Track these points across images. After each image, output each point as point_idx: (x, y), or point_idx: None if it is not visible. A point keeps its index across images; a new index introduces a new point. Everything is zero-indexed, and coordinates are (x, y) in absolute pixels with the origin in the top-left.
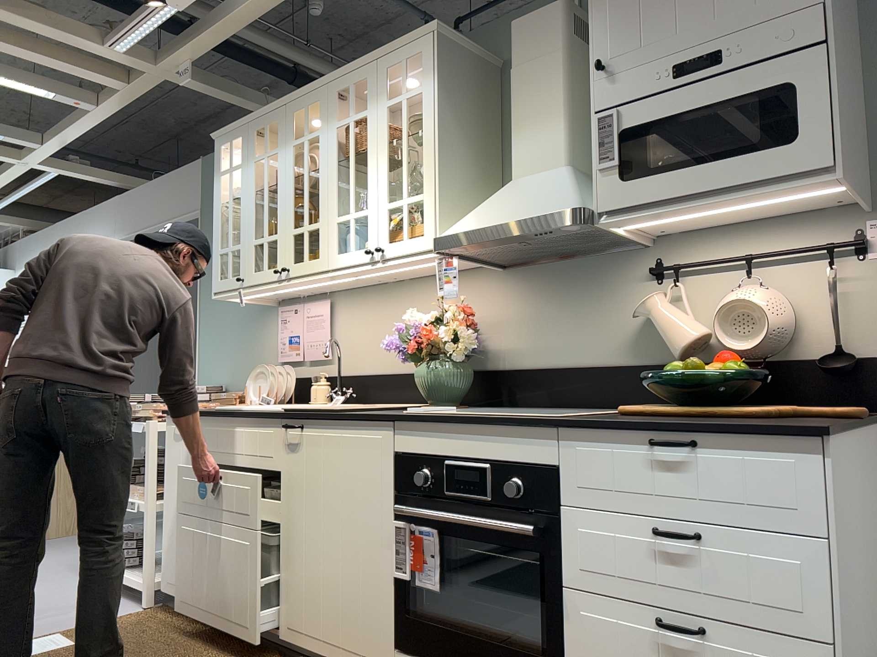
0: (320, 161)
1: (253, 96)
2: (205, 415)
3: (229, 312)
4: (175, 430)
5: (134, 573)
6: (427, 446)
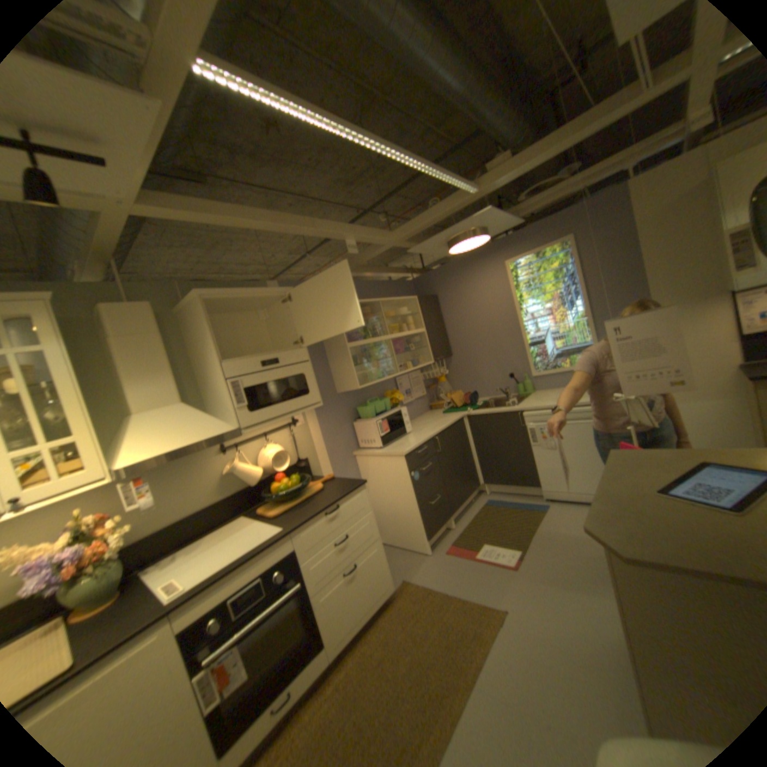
0: None
1: None
2: None
3: None
4: None
5: None
6: (207, 606)
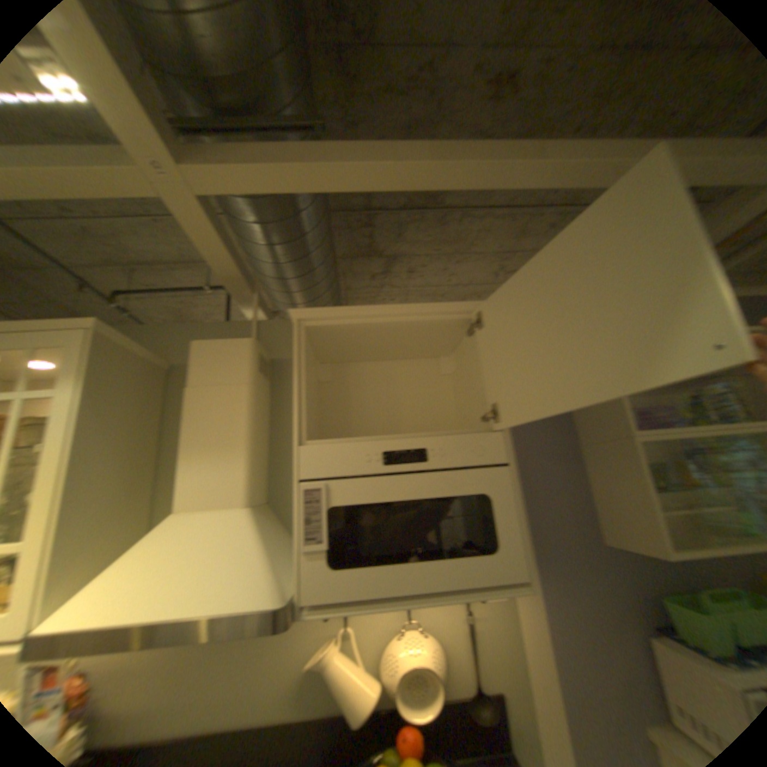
0: None
1: None
2: None
3: None
4: None
5: None
6: None
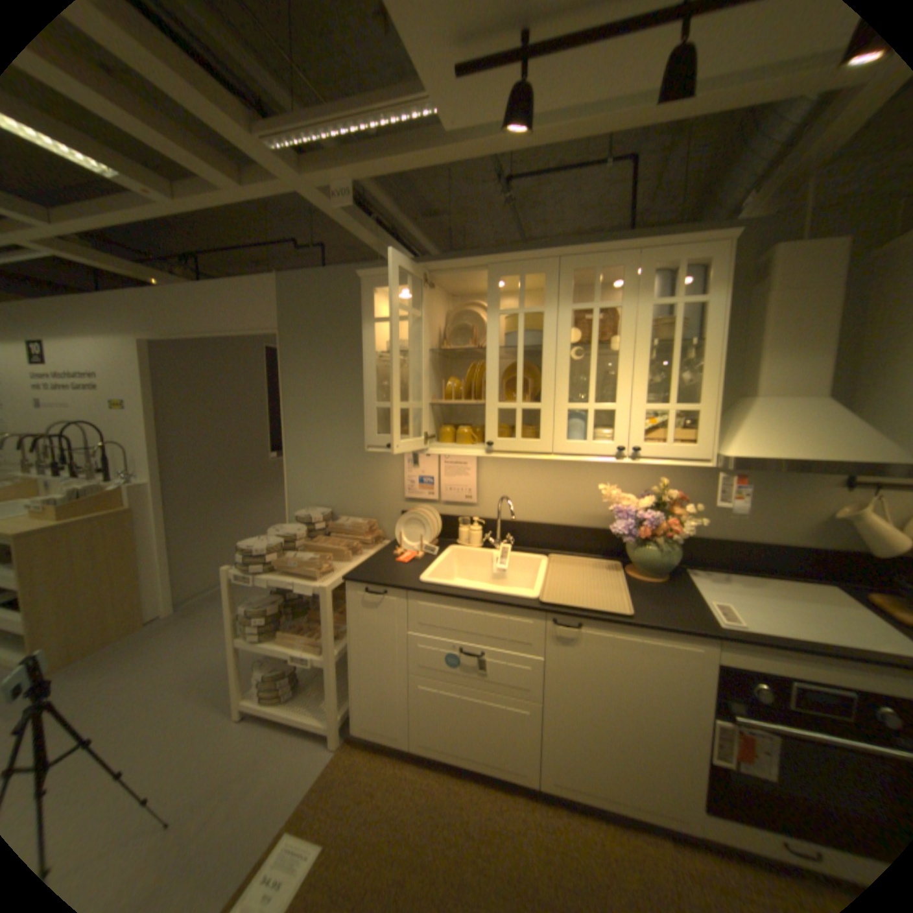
0: (545, 340)
1: (368, 224)
2: (420, 593)
3: (329, 441)
4: (364, 598)
5: (298, 713)
6: (769, 668)
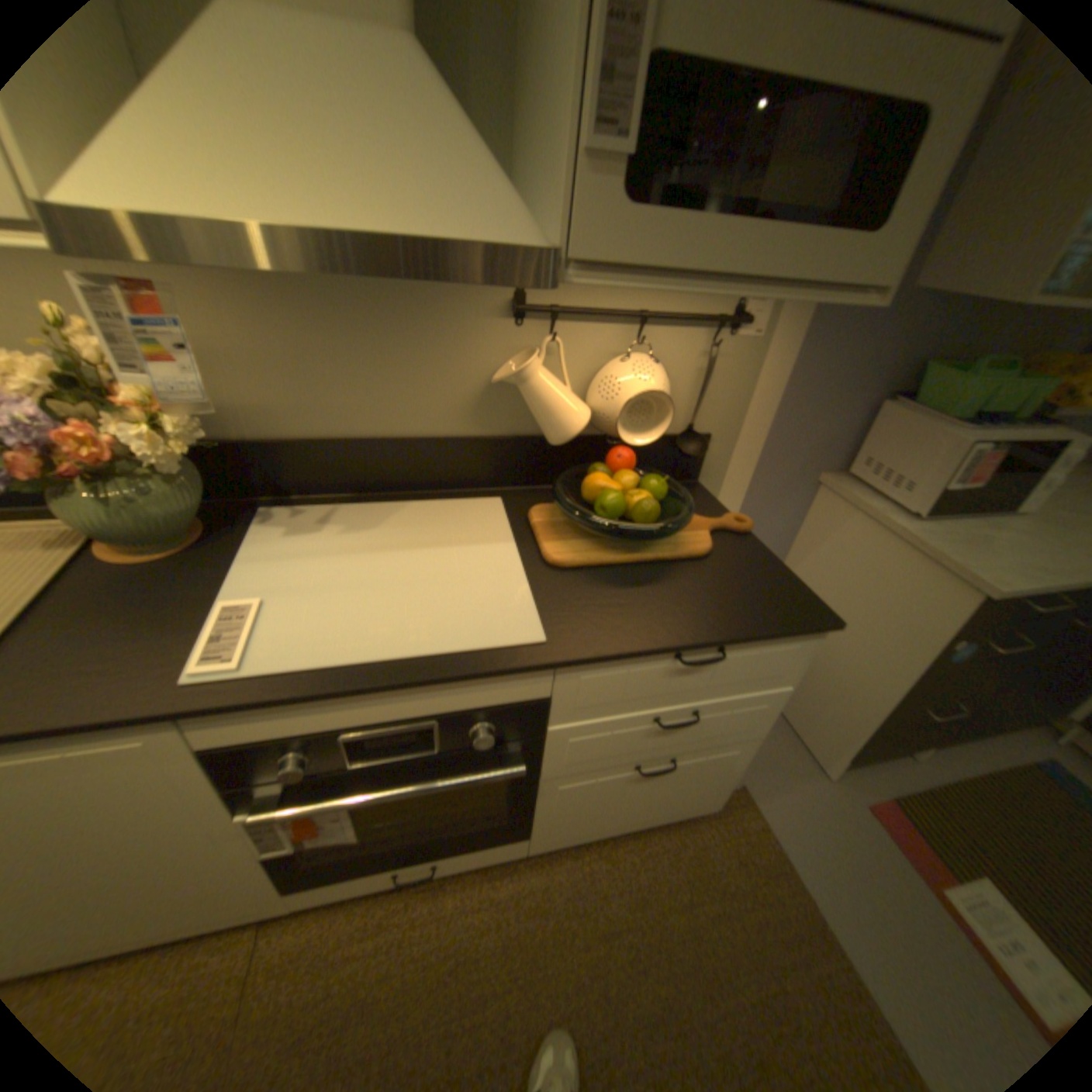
0: None
1: None
2: None
3: None
4: None
5: None
6: (285, 729)
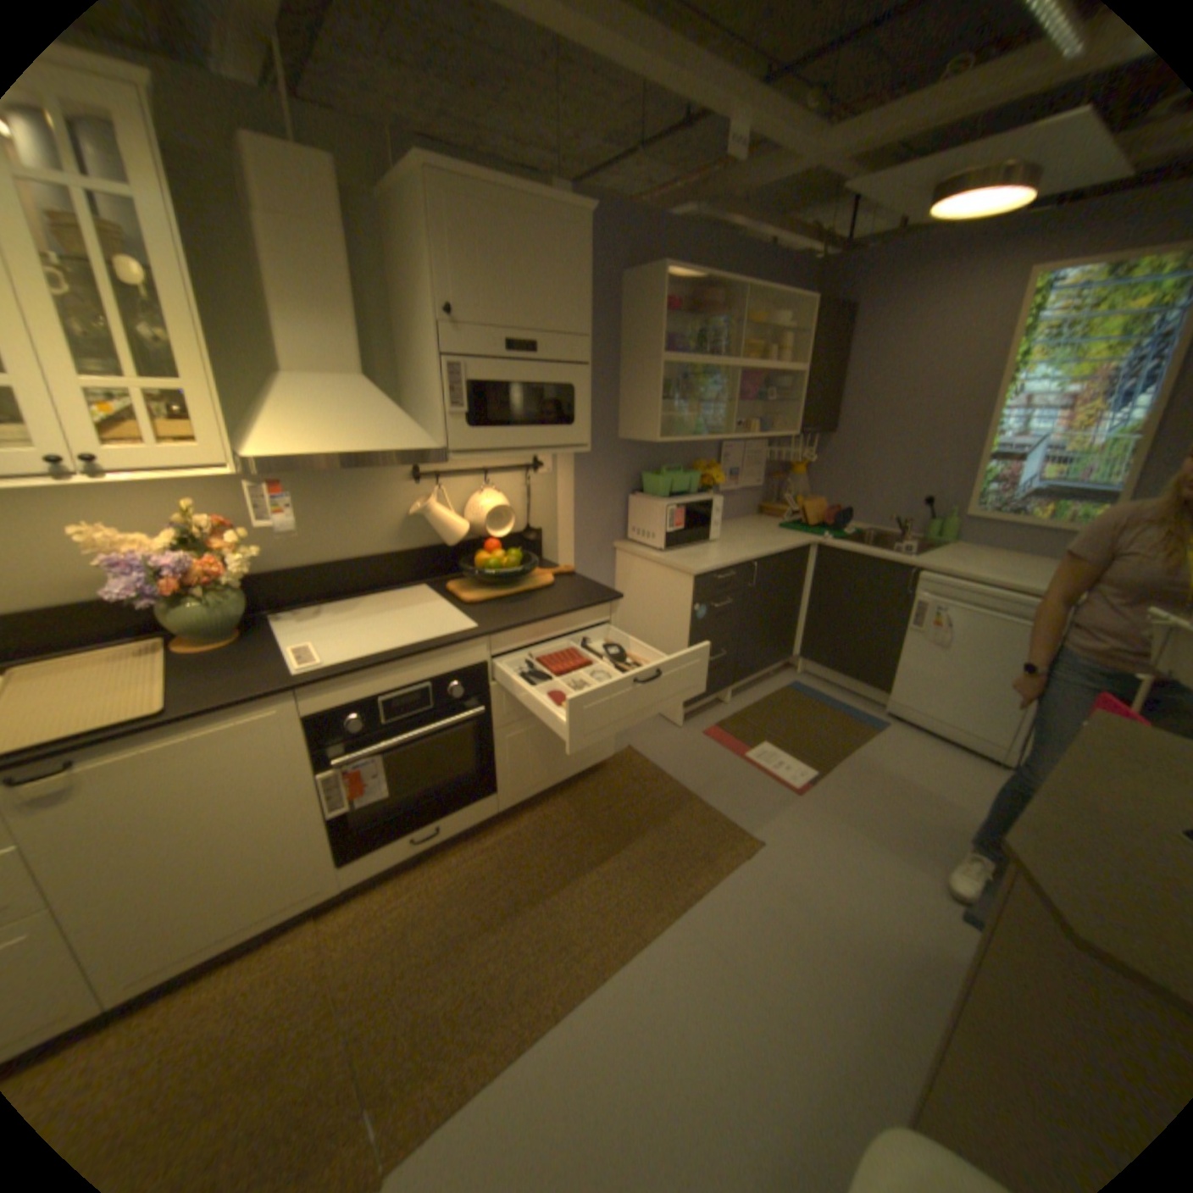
0: None
1: None
2: None
3: None
4: None
5: None
6: (352, 694)
